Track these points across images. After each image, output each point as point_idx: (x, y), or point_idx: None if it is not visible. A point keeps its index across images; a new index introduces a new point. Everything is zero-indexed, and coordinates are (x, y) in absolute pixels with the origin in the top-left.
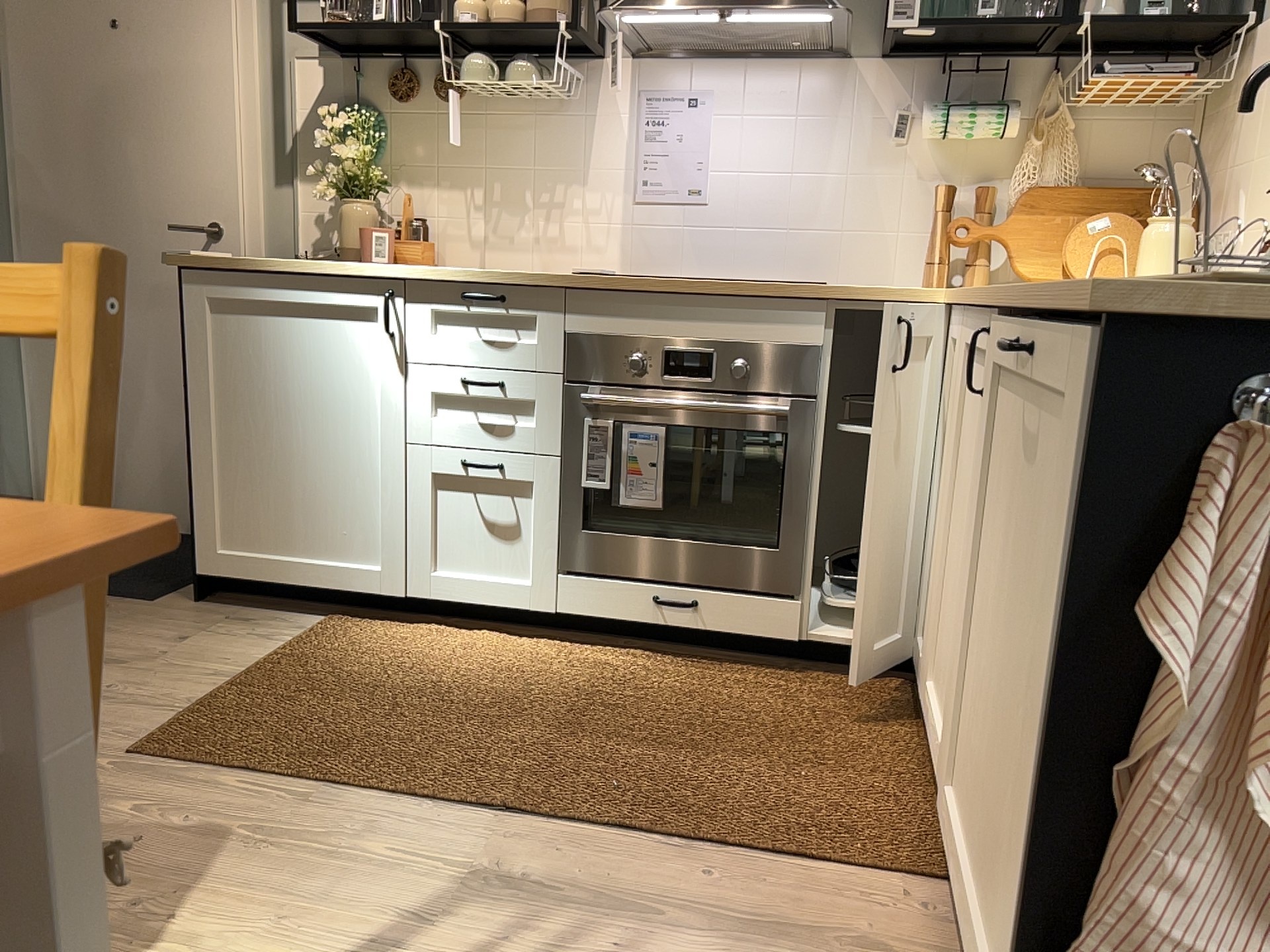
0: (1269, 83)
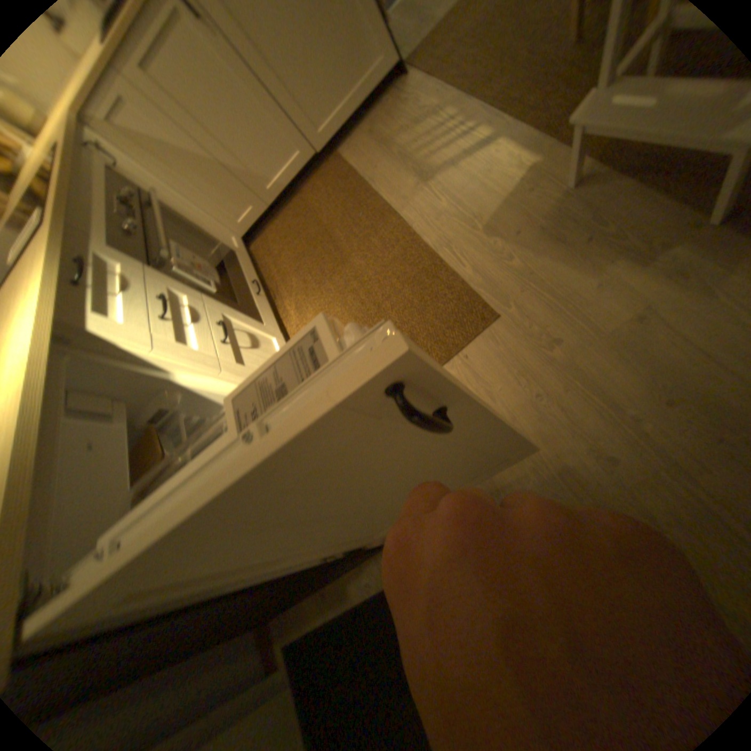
0: None
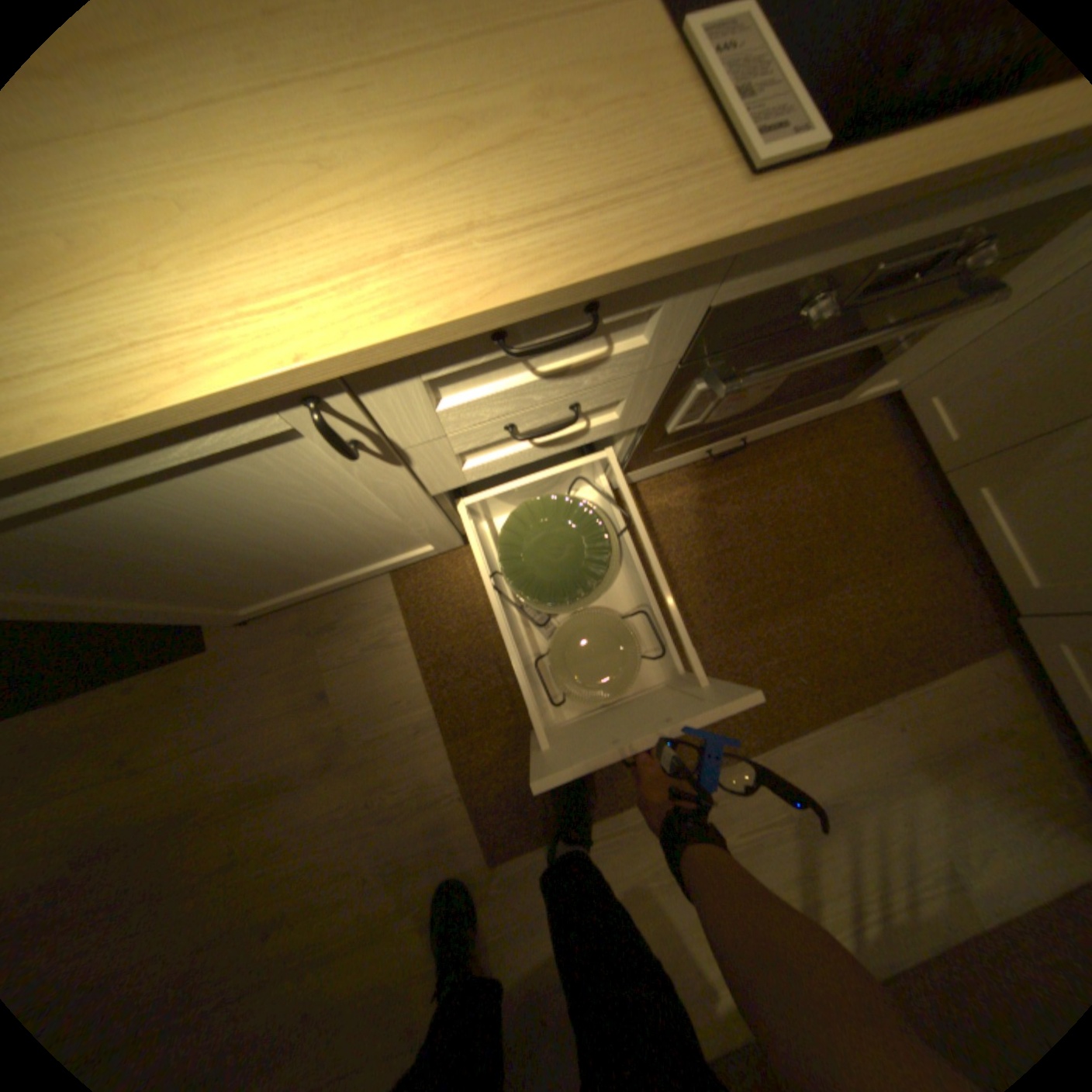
0: None
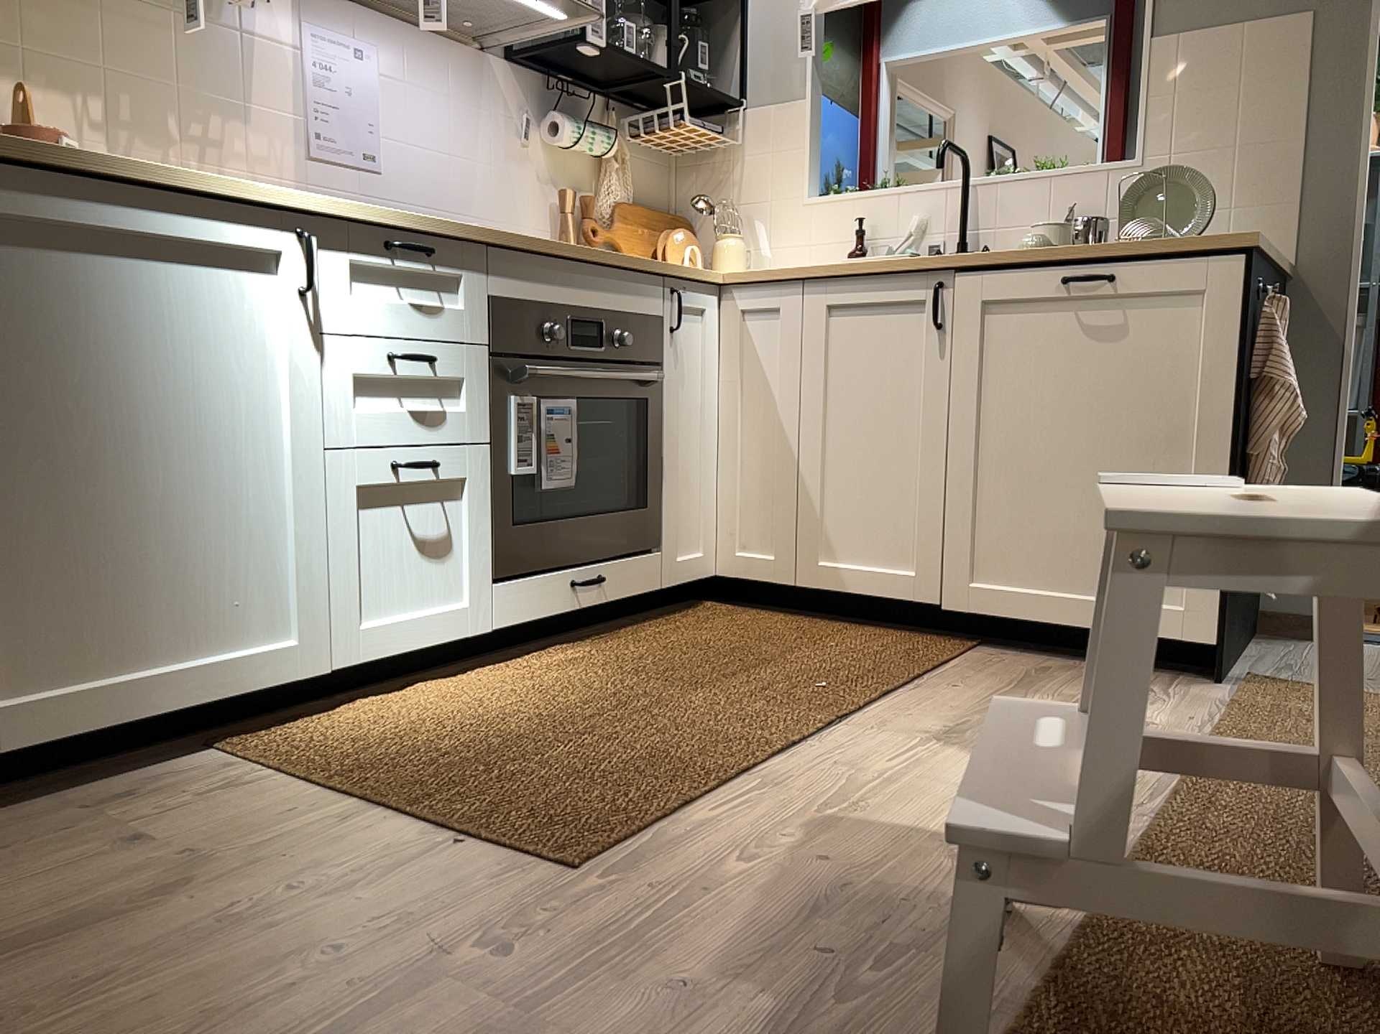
0: (773, 149)
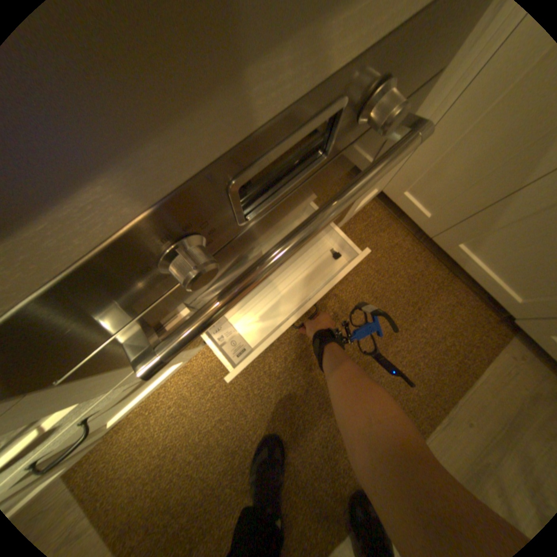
0: None
